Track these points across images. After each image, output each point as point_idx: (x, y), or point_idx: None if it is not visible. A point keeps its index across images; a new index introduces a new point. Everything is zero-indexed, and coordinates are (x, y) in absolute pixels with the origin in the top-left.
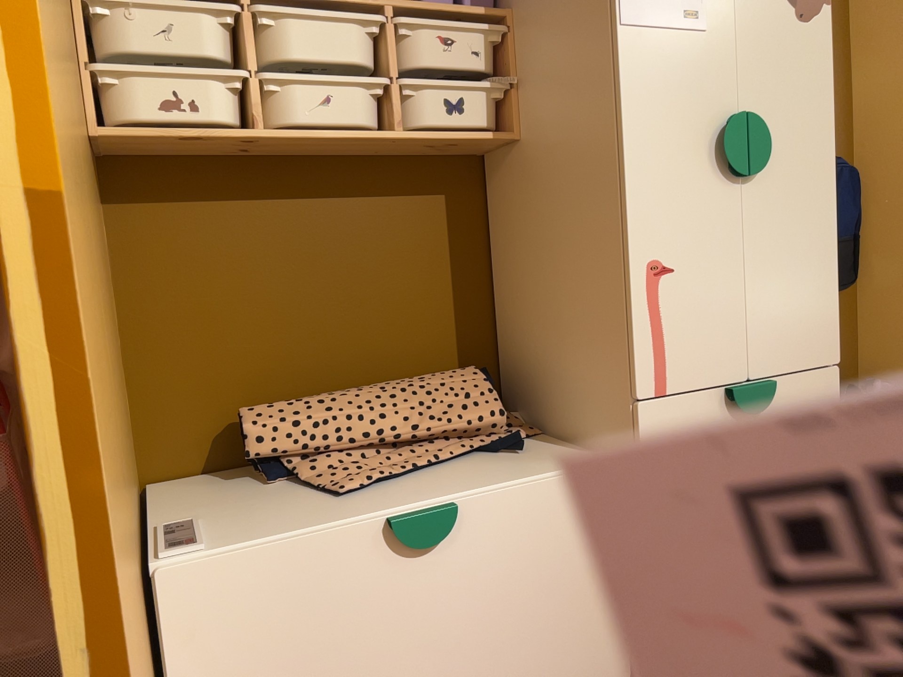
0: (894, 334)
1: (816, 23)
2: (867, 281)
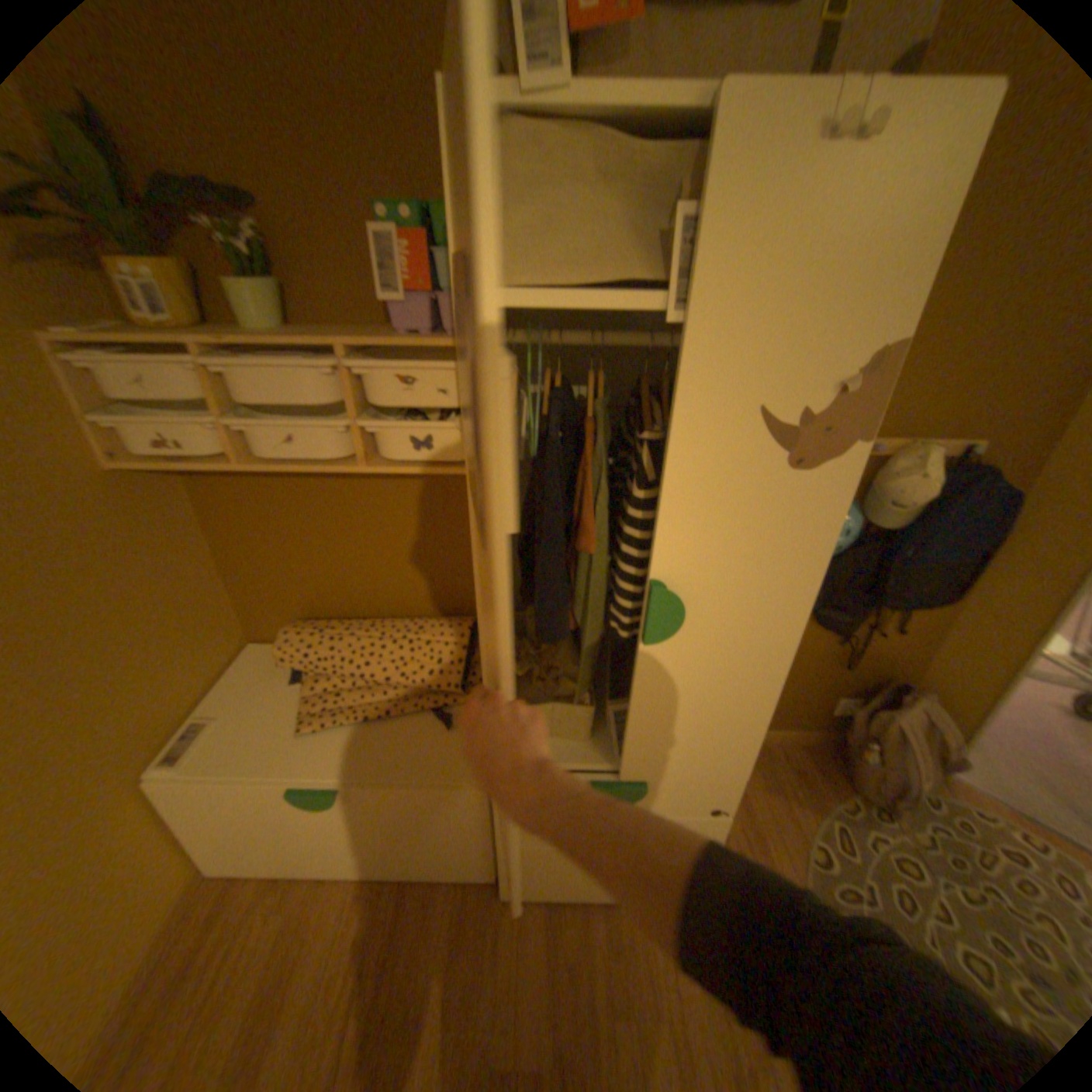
0: (985, 661)
1: (826, 469)
2: (982, 601)
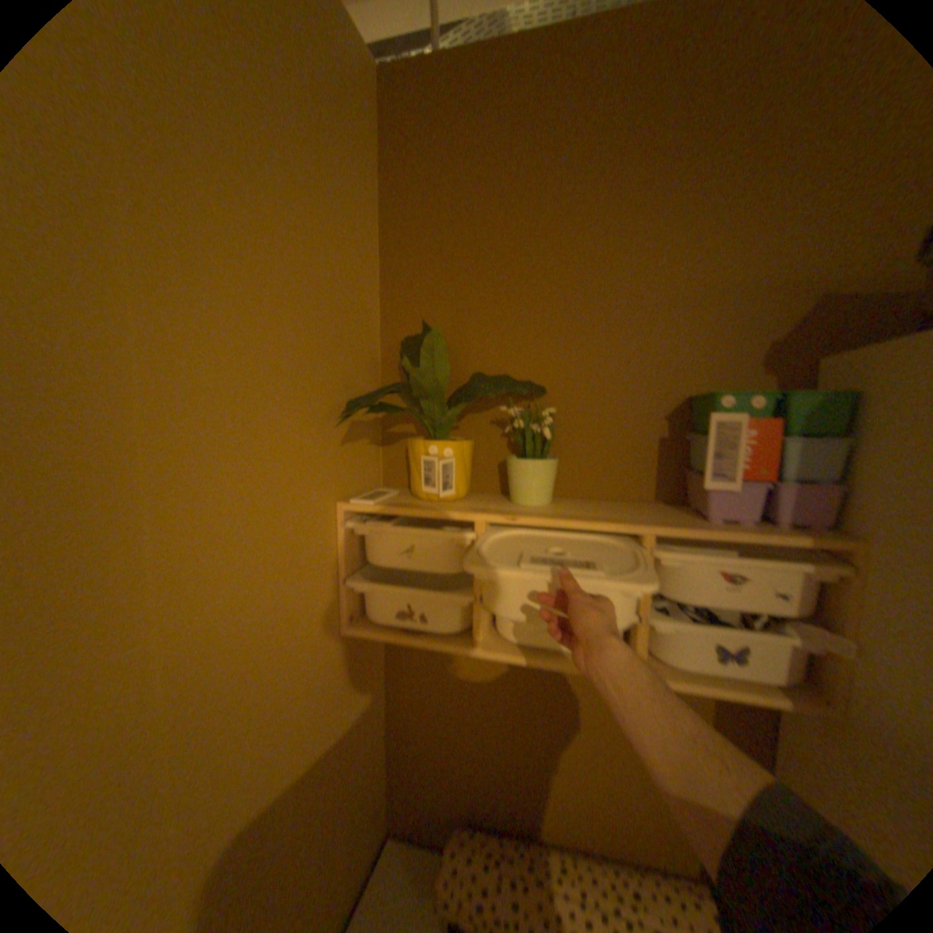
0: None
1: None
2: None
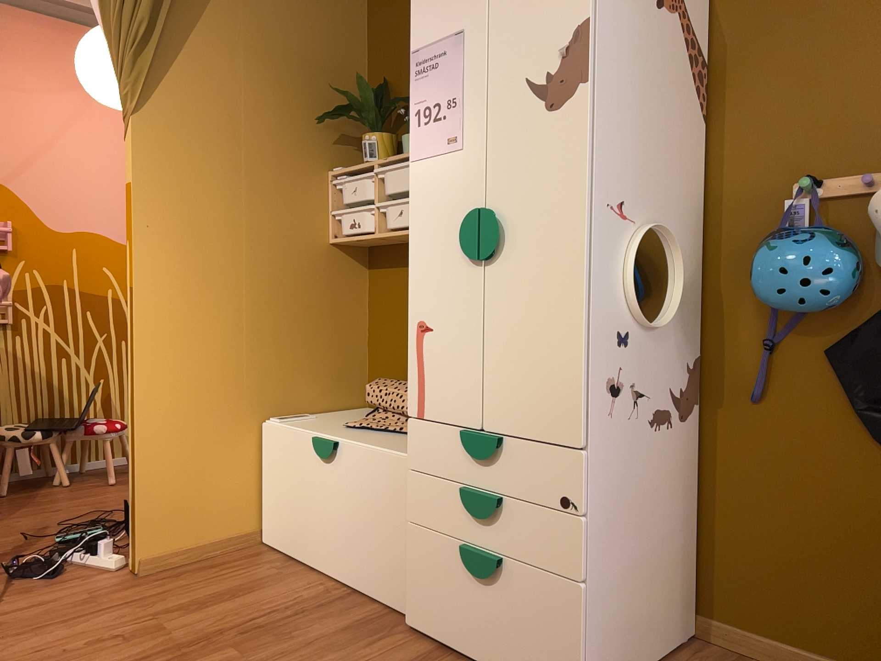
0: None
1: (568, 107)
2: None
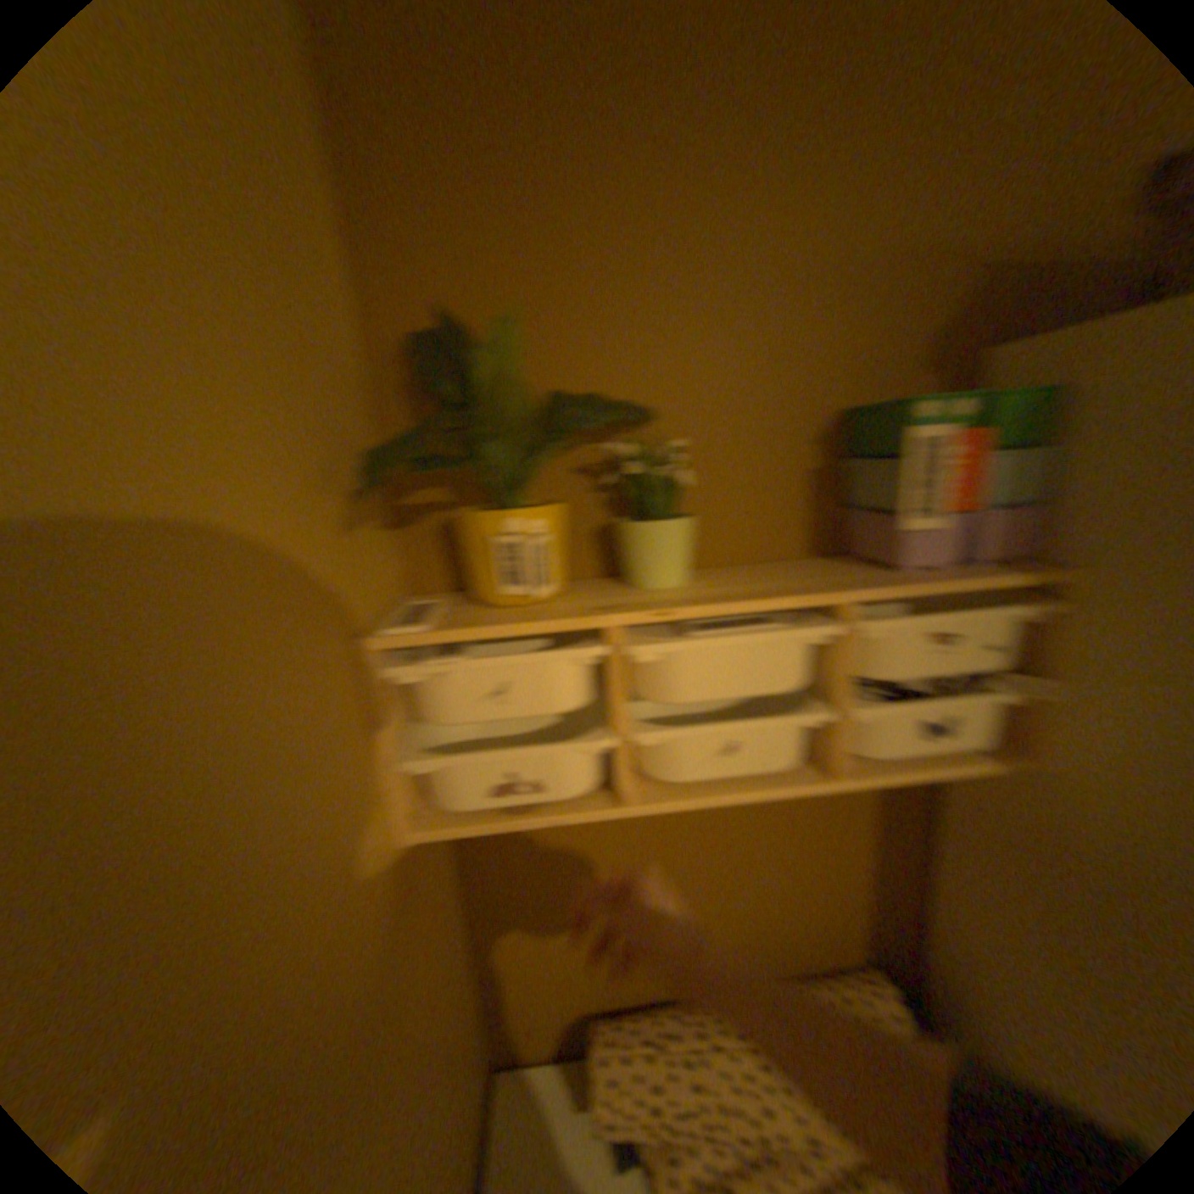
0: None
1: None
2: None
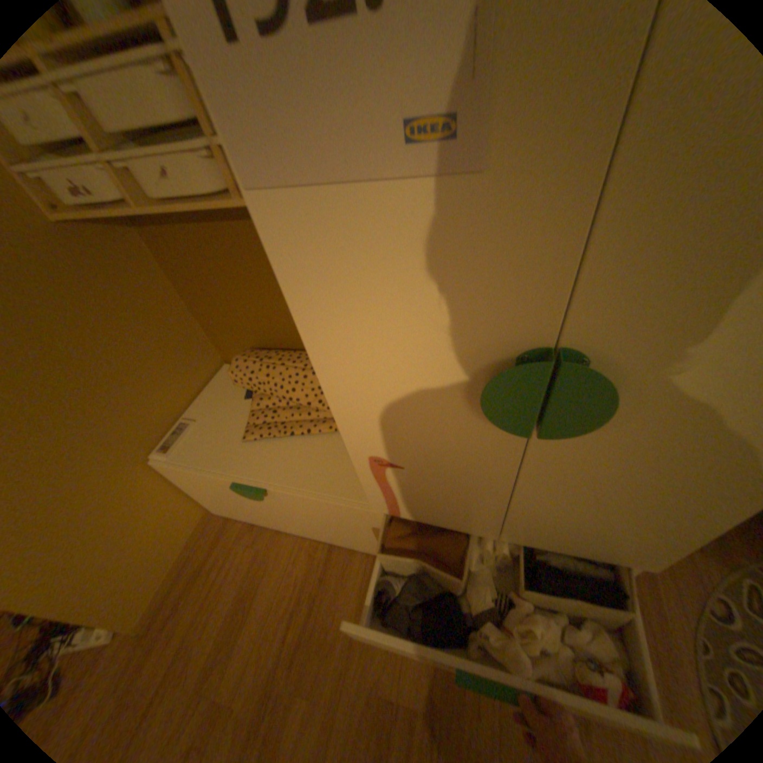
0: None
1: None
2: None
